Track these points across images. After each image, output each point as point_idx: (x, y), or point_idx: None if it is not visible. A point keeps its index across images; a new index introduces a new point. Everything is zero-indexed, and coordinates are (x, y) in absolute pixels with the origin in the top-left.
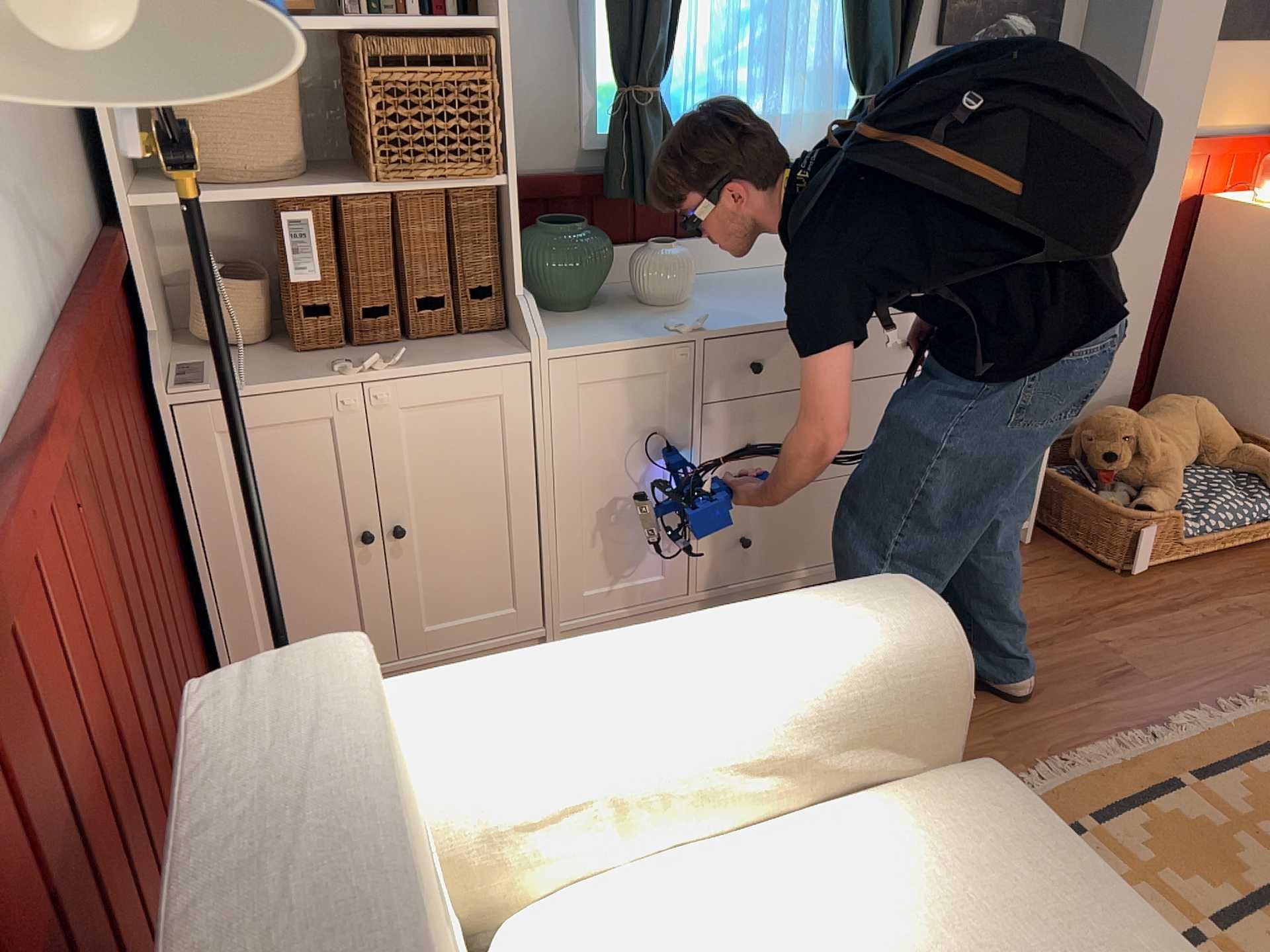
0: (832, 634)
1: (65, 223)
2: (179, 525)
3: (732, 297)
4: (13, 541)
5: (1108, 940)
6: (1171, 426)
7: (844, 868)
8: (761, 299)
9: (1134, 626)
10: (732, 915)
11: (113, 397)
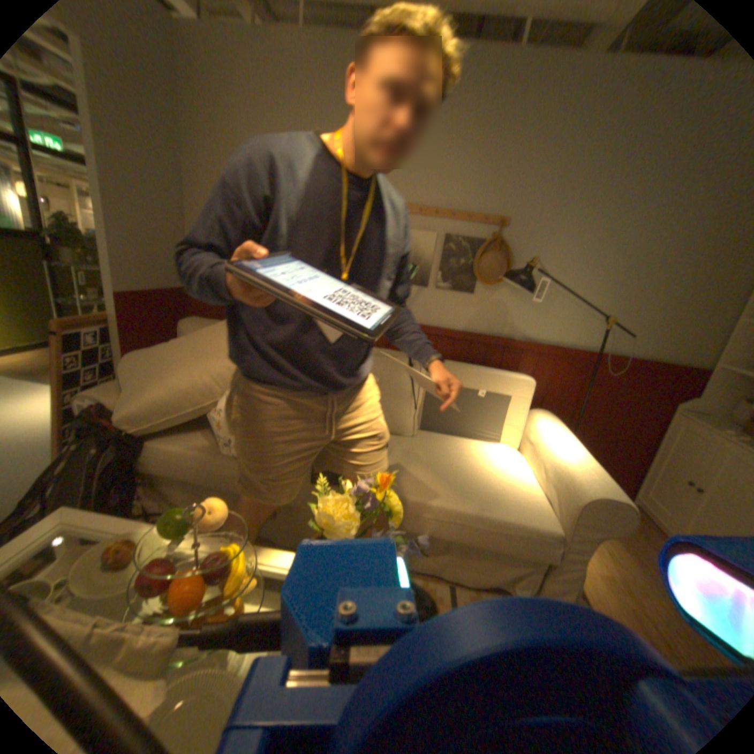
0: (587, 475)
1: (664, 350)
2: (661, 443)
3: None
4: (542, 356)
5: (491, 507)
6: None
7: (522, 486)
8: None
9: None
10: (512, 469)
11: (641, 387)
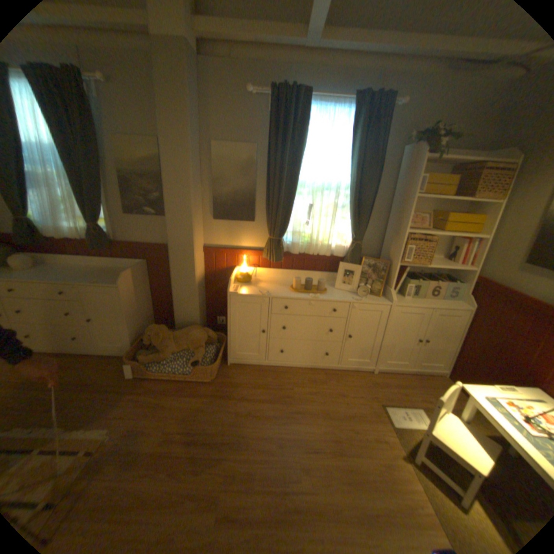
0: None
1: None
2: None
3: (37, 272)
4: None
5: None
6: (178, 336)
7: None
8: (38, 274)
9: (98, 395)
10: None
11: None
